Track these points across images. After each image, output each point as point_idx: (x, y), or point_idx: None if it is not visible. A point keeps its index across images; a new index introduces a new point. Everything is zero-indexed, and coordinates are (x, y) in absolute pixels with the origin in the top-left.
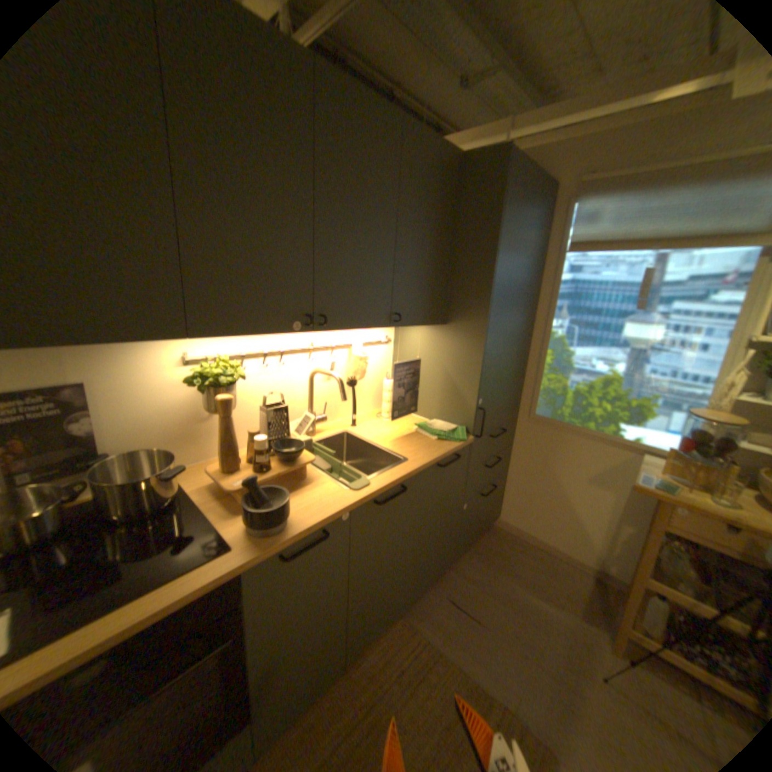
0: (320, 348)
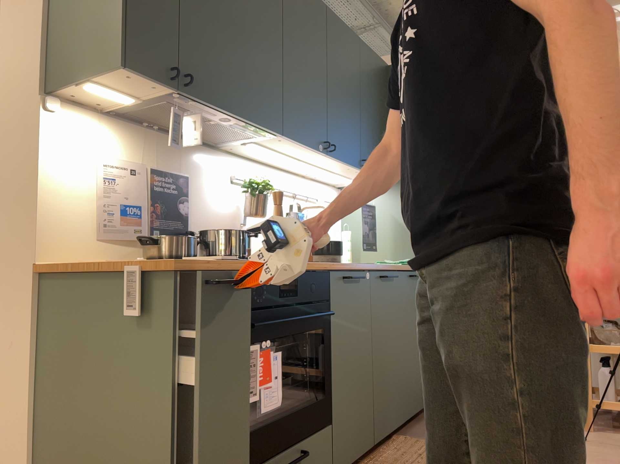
0: (299, 196)
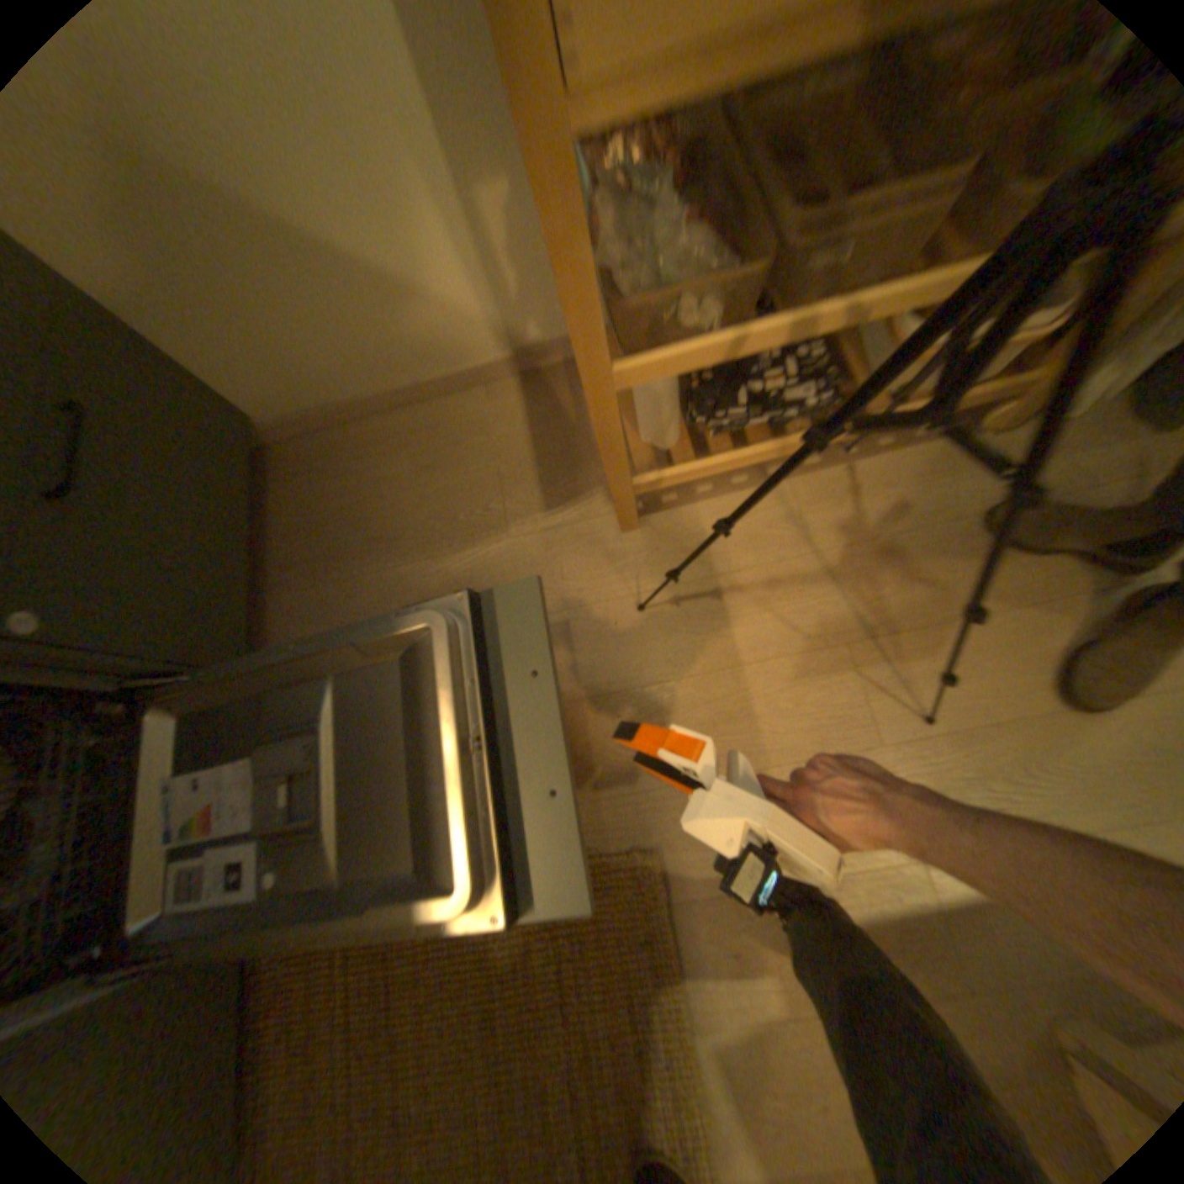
0: None
